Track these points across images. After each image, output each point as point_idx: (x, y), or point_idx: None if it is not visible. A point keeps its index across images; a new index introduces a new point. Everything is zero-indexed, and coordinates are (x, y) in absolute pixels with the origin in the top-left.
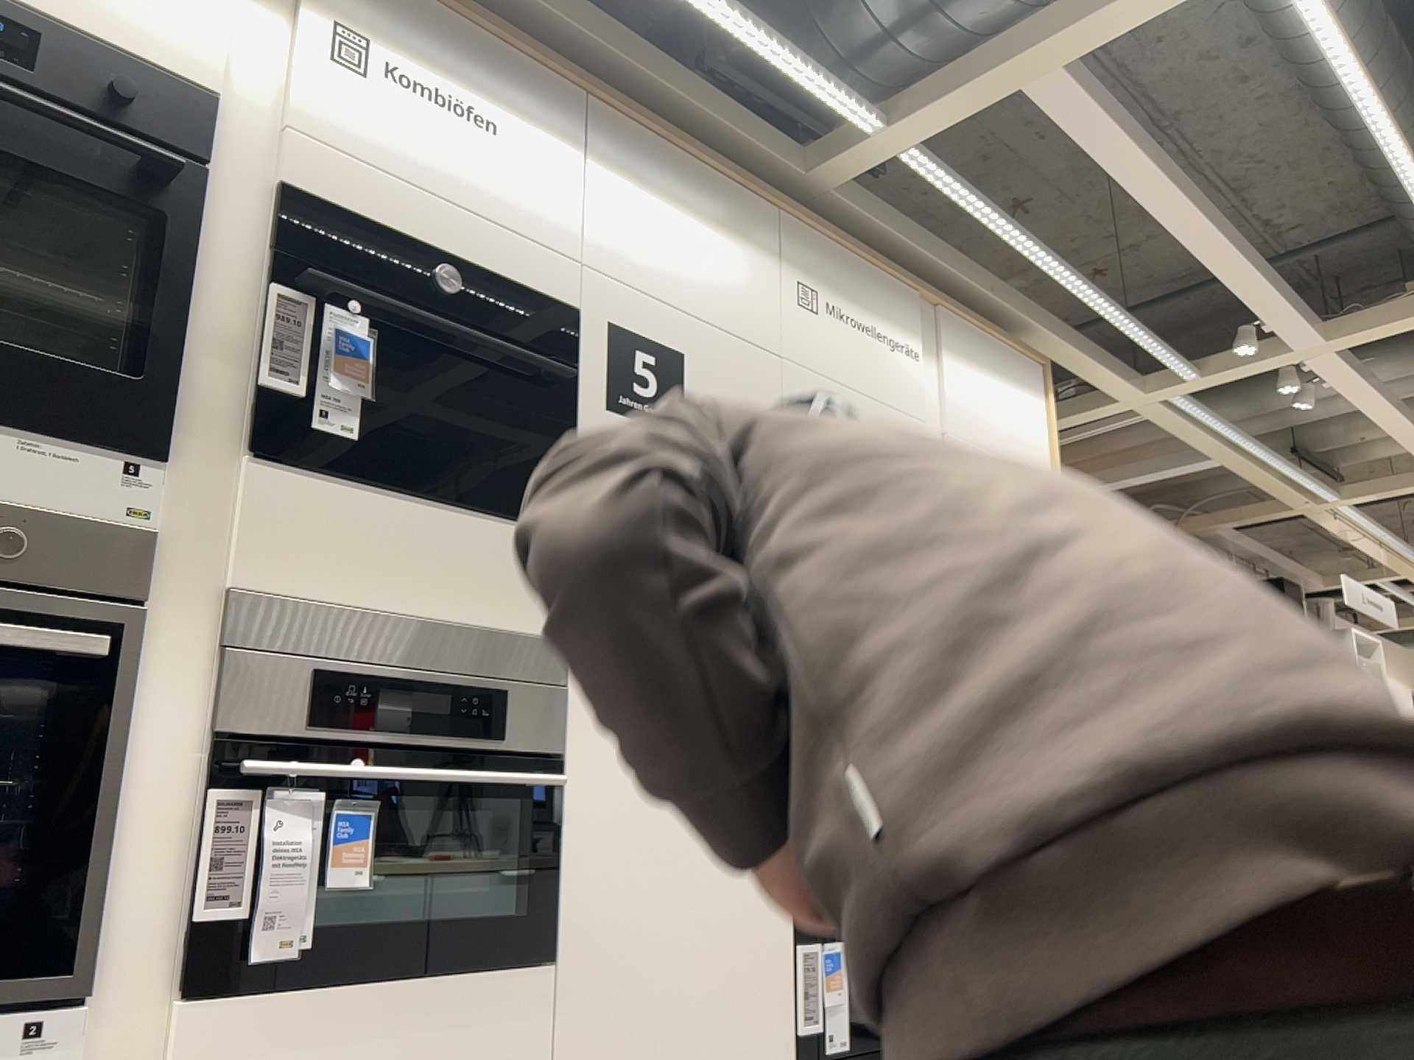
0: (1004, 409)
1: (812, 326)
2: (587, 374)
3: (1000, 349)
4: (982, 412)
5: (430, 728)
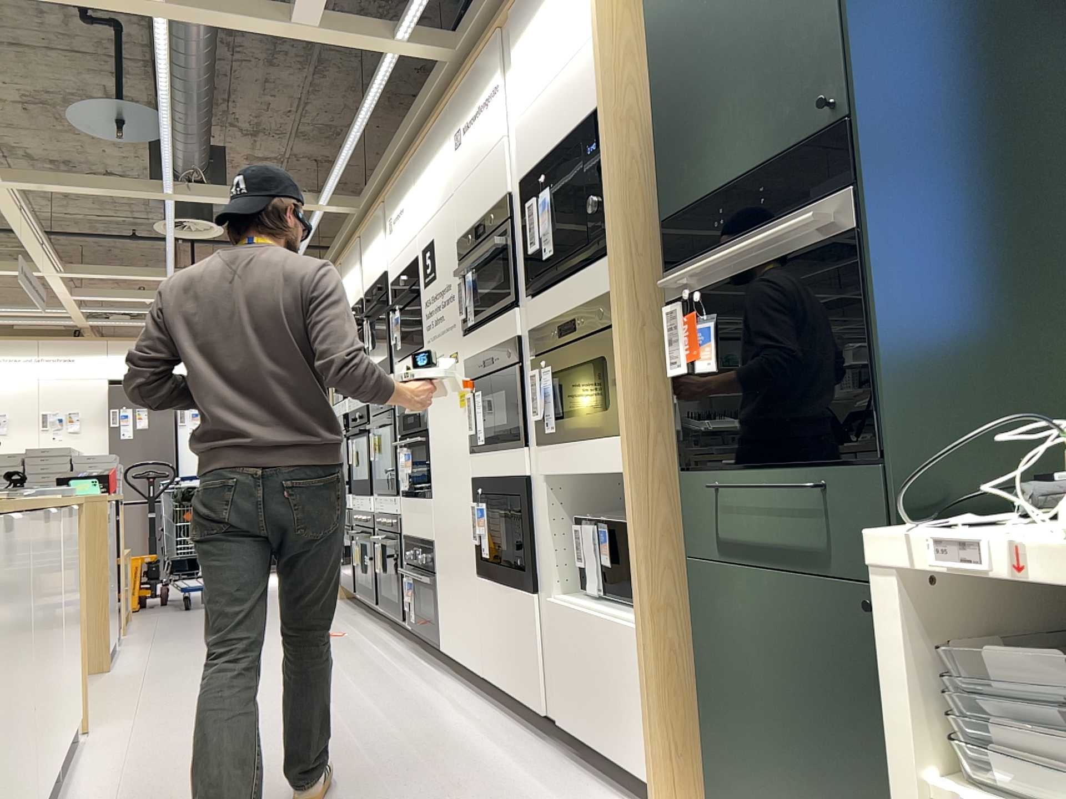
0: (553, 27)
1: (460, 157)
2: (420, 280)
3: None
4: (537, 63)
5: (412, 427)
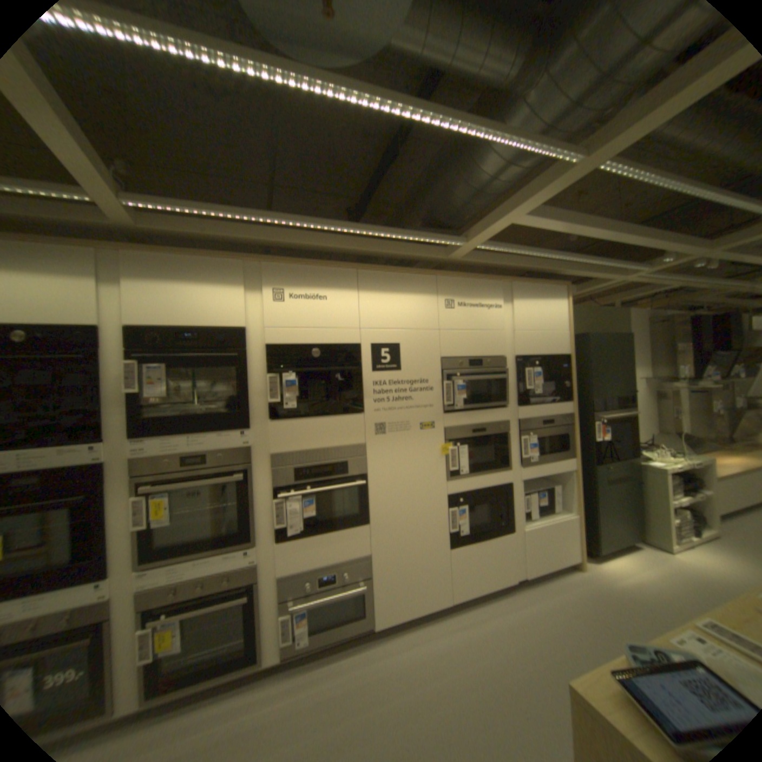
0: (544, 311)
1: (450, 314)
2: (364, 364)
3: (543, 288)
4: (533, 317)
5: (326, 475)
